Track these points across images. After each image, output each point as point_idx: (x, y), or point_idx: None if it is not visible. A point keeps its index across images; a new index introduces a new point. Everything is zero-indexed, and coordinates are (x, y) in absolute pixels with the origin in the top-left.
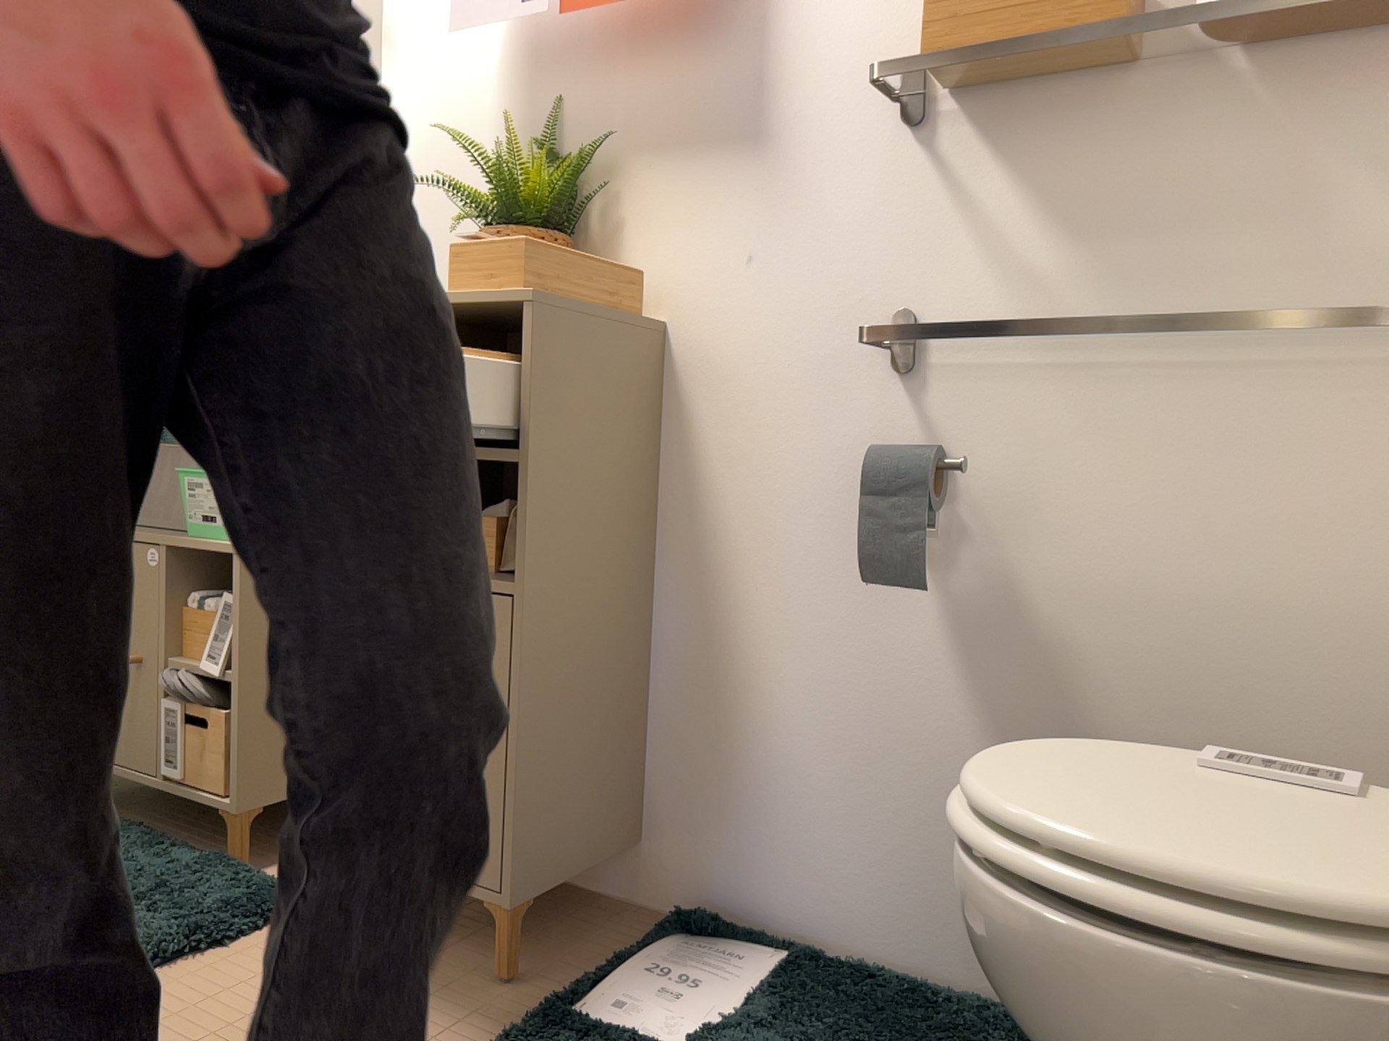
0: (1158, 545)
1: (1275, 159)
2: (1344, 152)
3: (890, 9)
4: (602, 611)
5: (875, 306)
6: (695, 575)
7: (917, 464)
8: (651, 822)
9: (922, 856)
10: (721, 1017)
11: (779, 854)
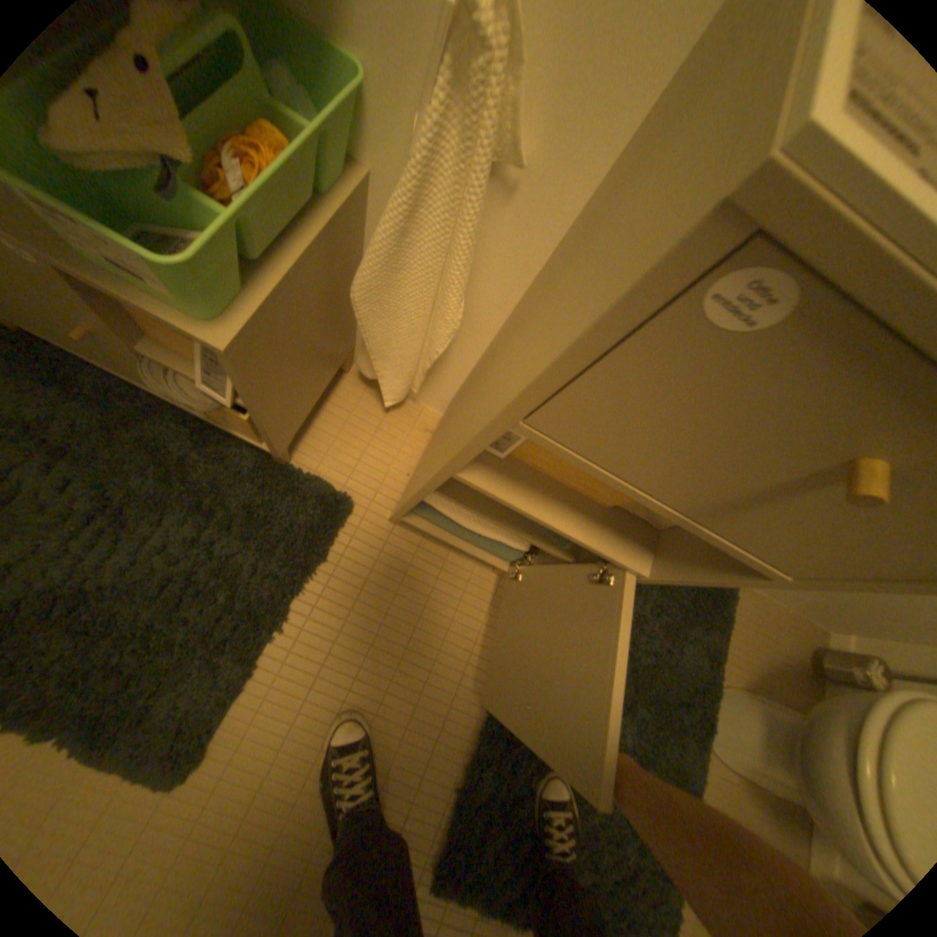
0: None
1: None
2: None
3: None
4: None
5: None
6: None
7: None
8: None
9: None
10: None
11: None
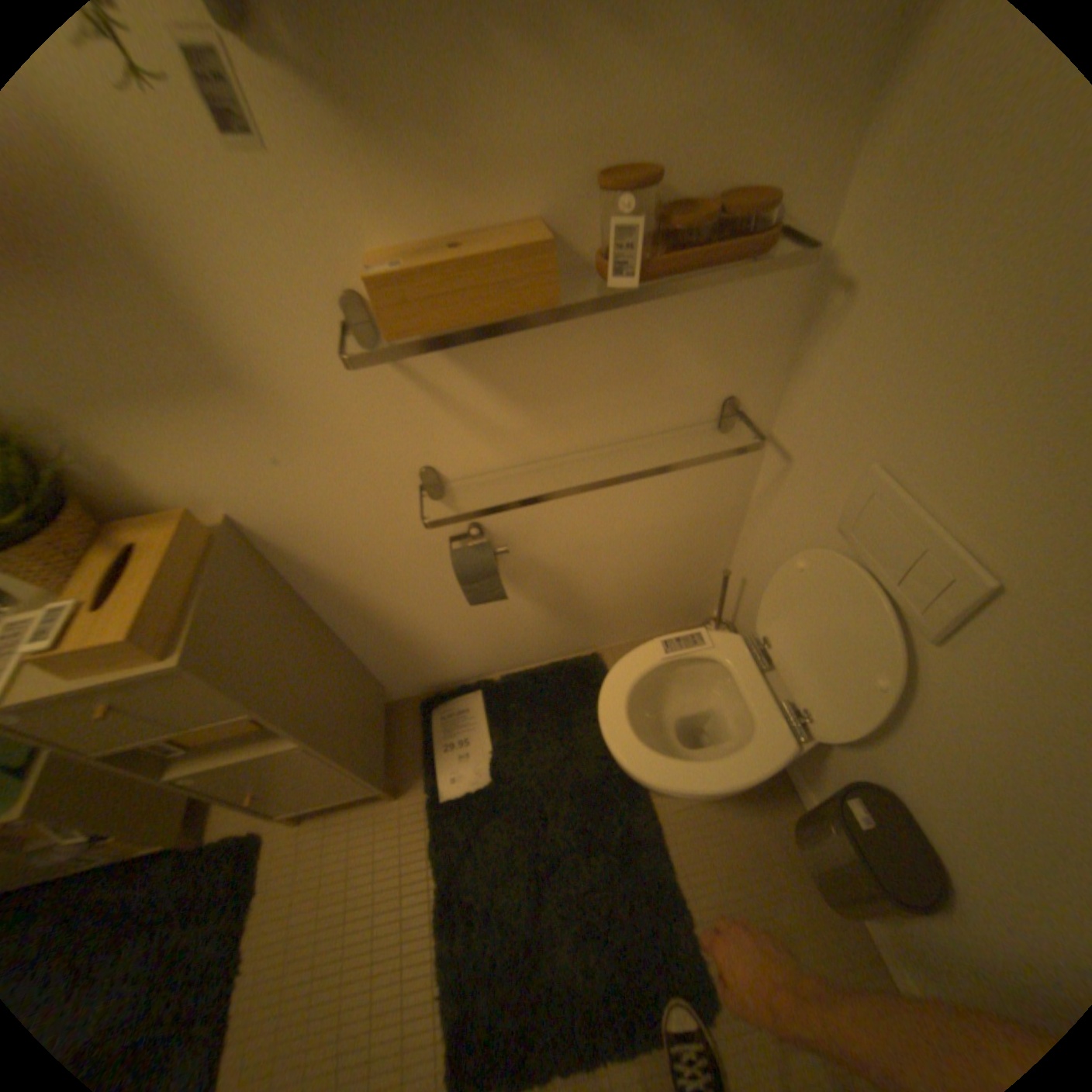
0: (594, 525)
1: (638, 338)
2: (675, 330)
3: (285, 227)
4: (323, 675)
5: (398, 467)
6: (348, 611)
7: (484, 564)
8: (384, 682)
9: (516, 640)
10: (485, 750)
11: (453, 664)
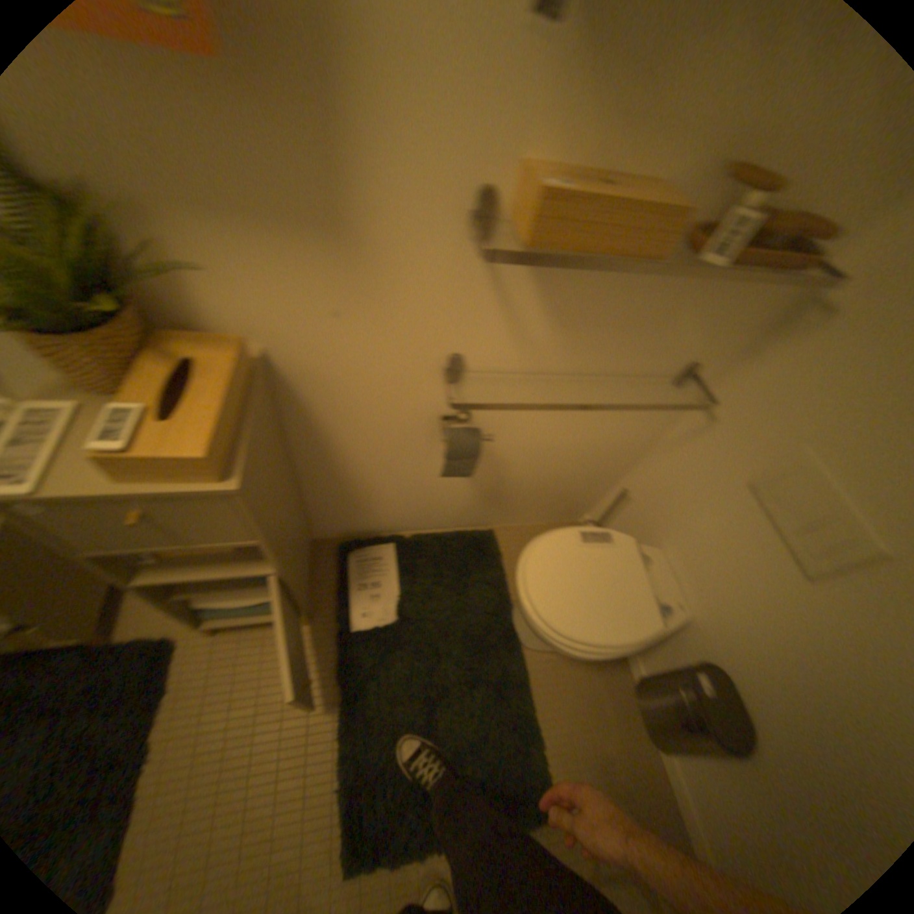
0: (551, 433)
1: (670, 300)
2: (697, 302)
3: (479, 110)
4: (295, 510)
5: (439, 348)
6: (325, 457)
7: (475, 447)
8: (318, 521)
9: (441, 508)
10: (397, 593)
11: (382, 518)
